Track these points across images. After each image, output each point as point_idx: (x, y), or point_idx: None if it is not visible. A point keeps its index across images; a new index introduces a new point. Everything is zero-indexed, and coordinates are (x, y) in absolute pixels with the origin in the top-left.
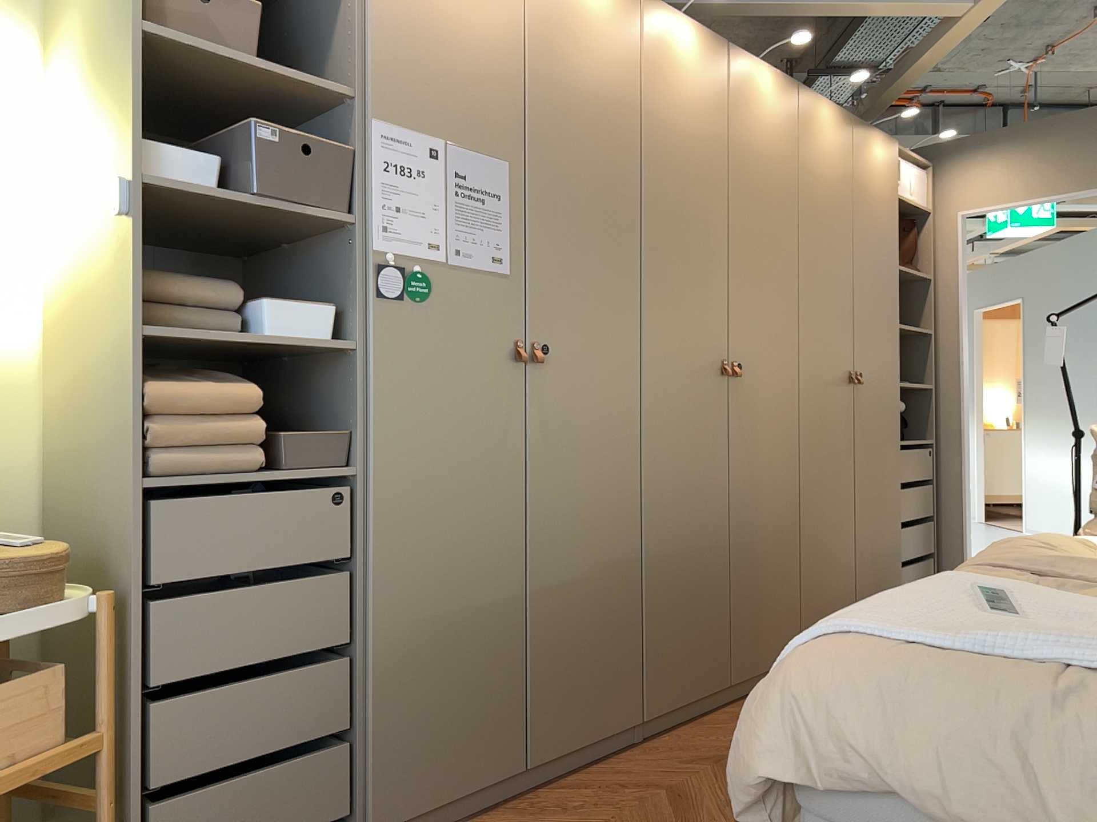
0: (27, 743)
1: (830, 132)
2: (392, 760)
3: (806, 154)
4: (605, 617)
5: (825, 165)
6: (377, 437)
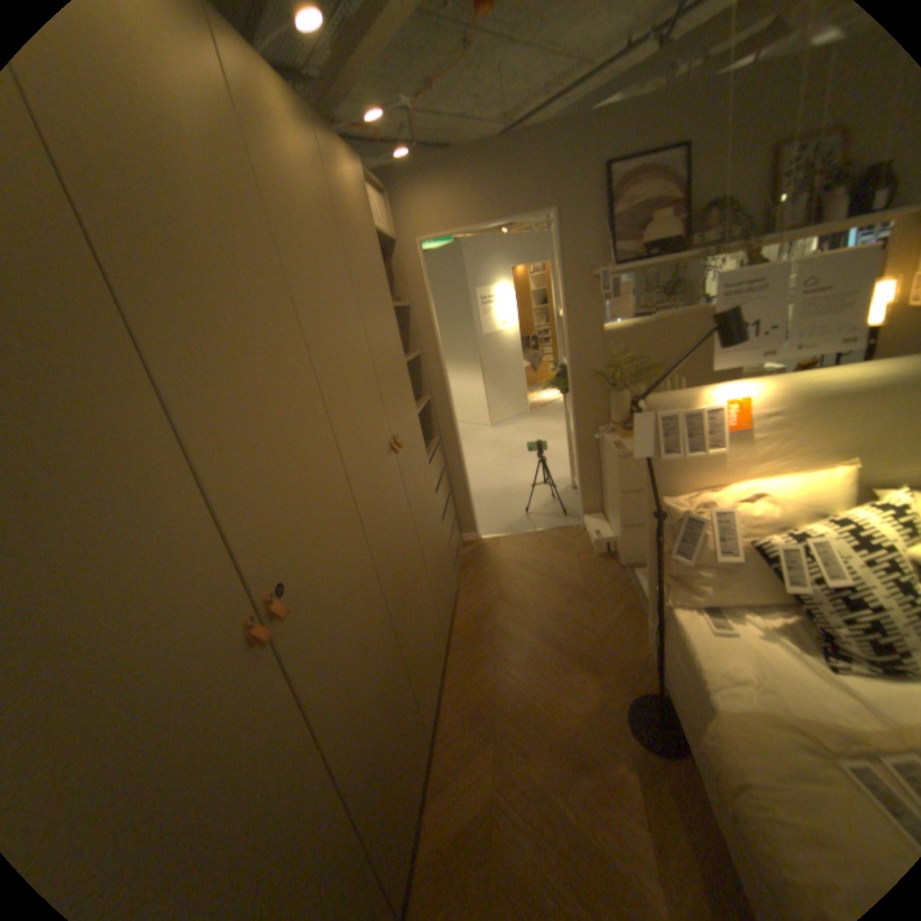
0: None
1: (288, 131)
2: None
3: (262, 165)
4: None
5: (296, 188)
6: None
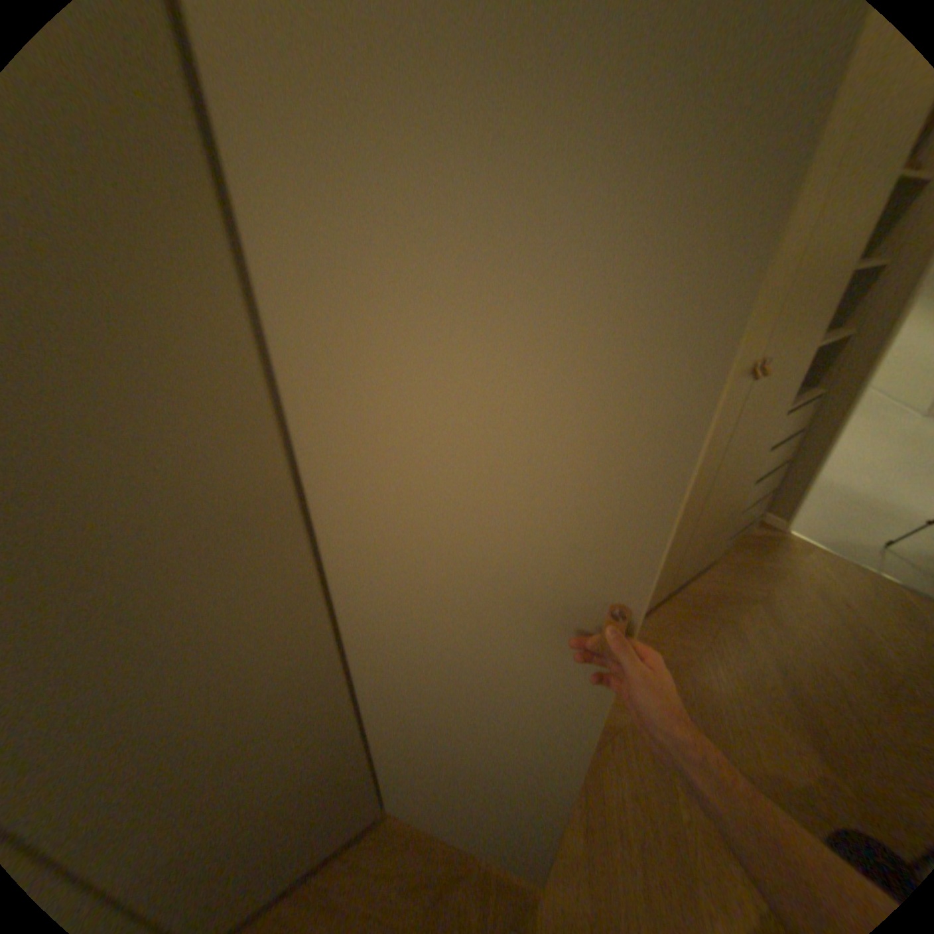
0: None
1: None
2: None
3: None
4: (298, 808)
5: None
6: None
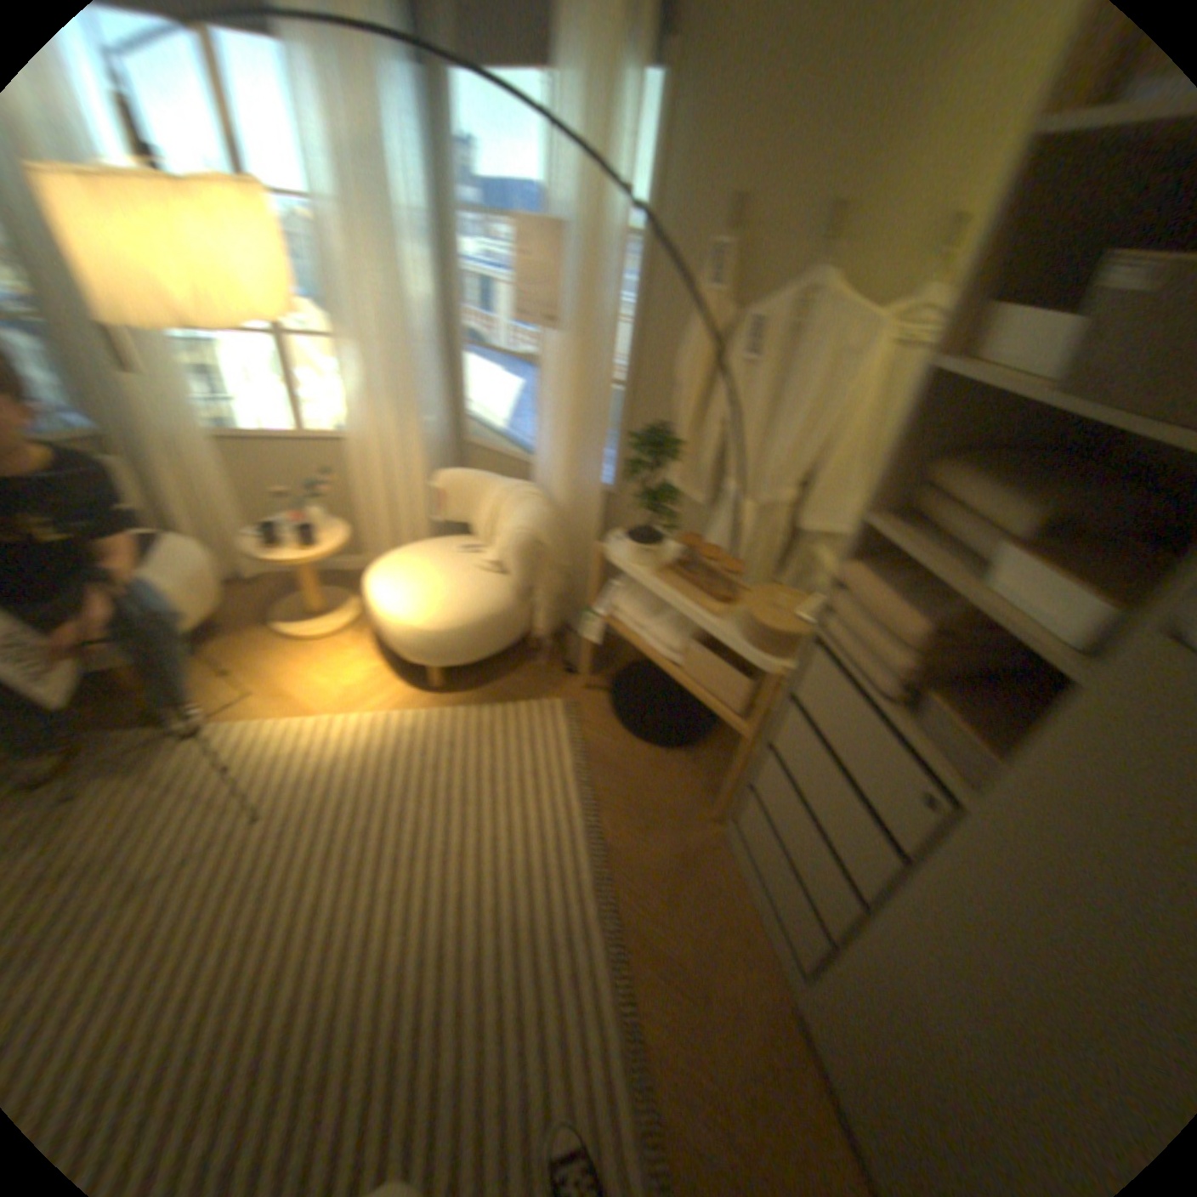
0: (723, 696)
1: None
2: (837, 1016)
3: None
4: None
5: None
6: (1010, 807)
